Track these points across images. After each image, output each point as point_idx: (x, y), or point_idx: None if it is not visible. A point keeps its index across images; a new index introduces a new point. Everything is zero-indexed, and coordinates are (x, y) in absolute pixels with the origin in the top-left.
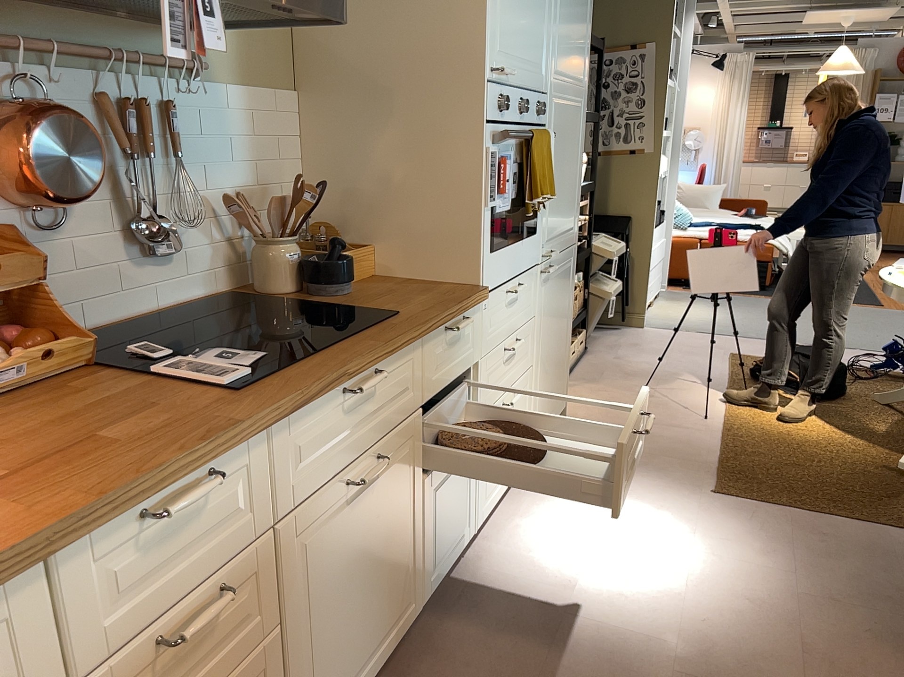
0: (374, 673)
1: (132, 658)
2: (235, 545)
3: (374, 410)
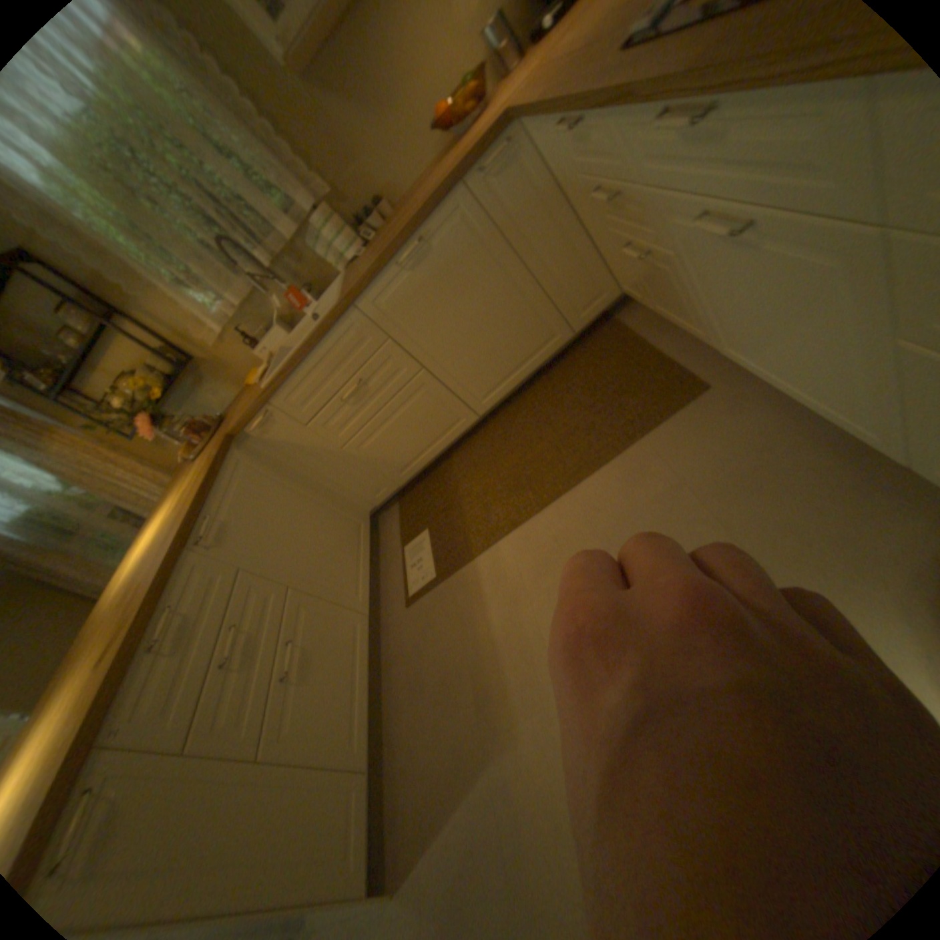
0: (807, 404)
1: (593, 184)
2: (618, 174)
3: (733, 158)
